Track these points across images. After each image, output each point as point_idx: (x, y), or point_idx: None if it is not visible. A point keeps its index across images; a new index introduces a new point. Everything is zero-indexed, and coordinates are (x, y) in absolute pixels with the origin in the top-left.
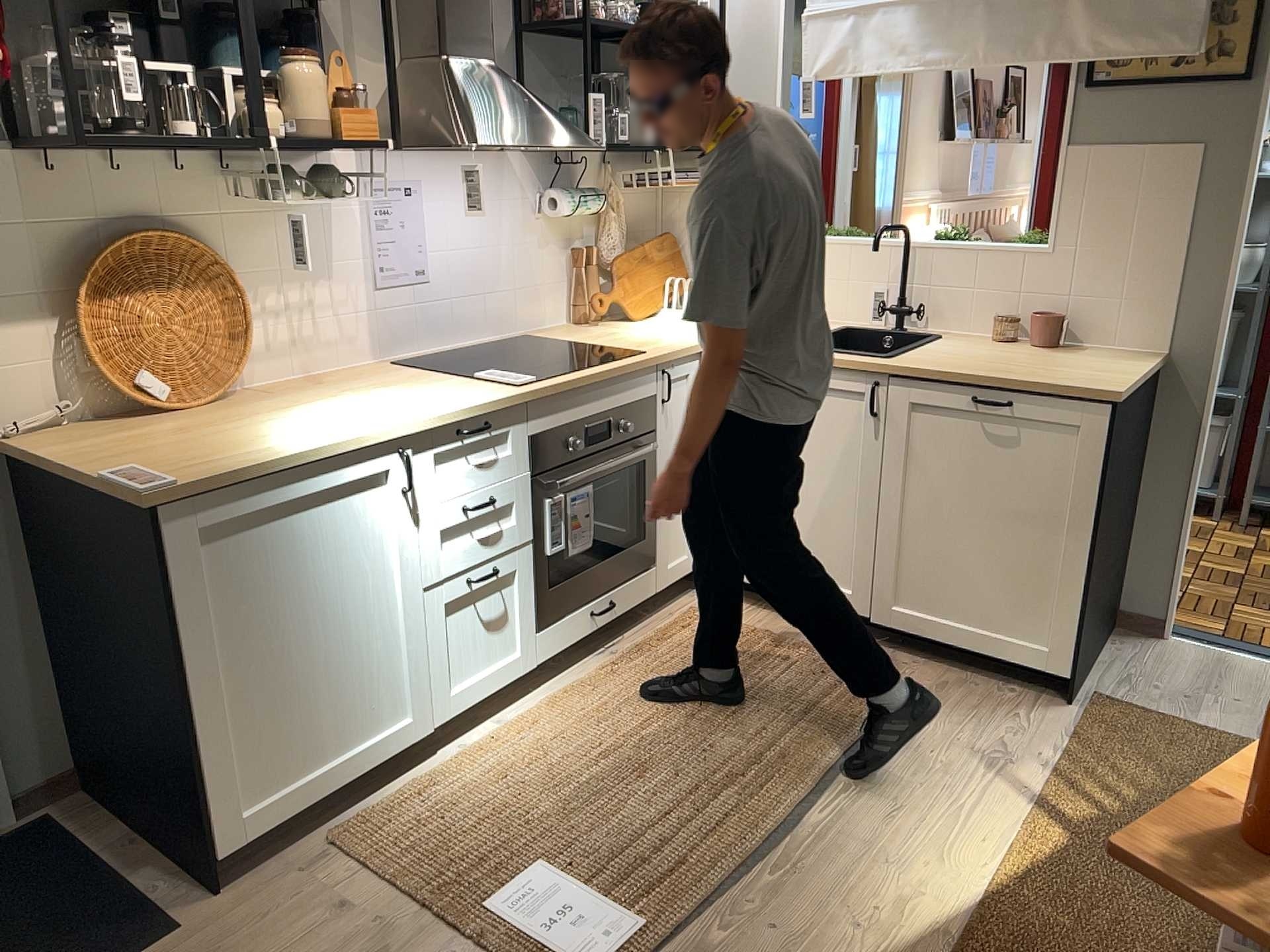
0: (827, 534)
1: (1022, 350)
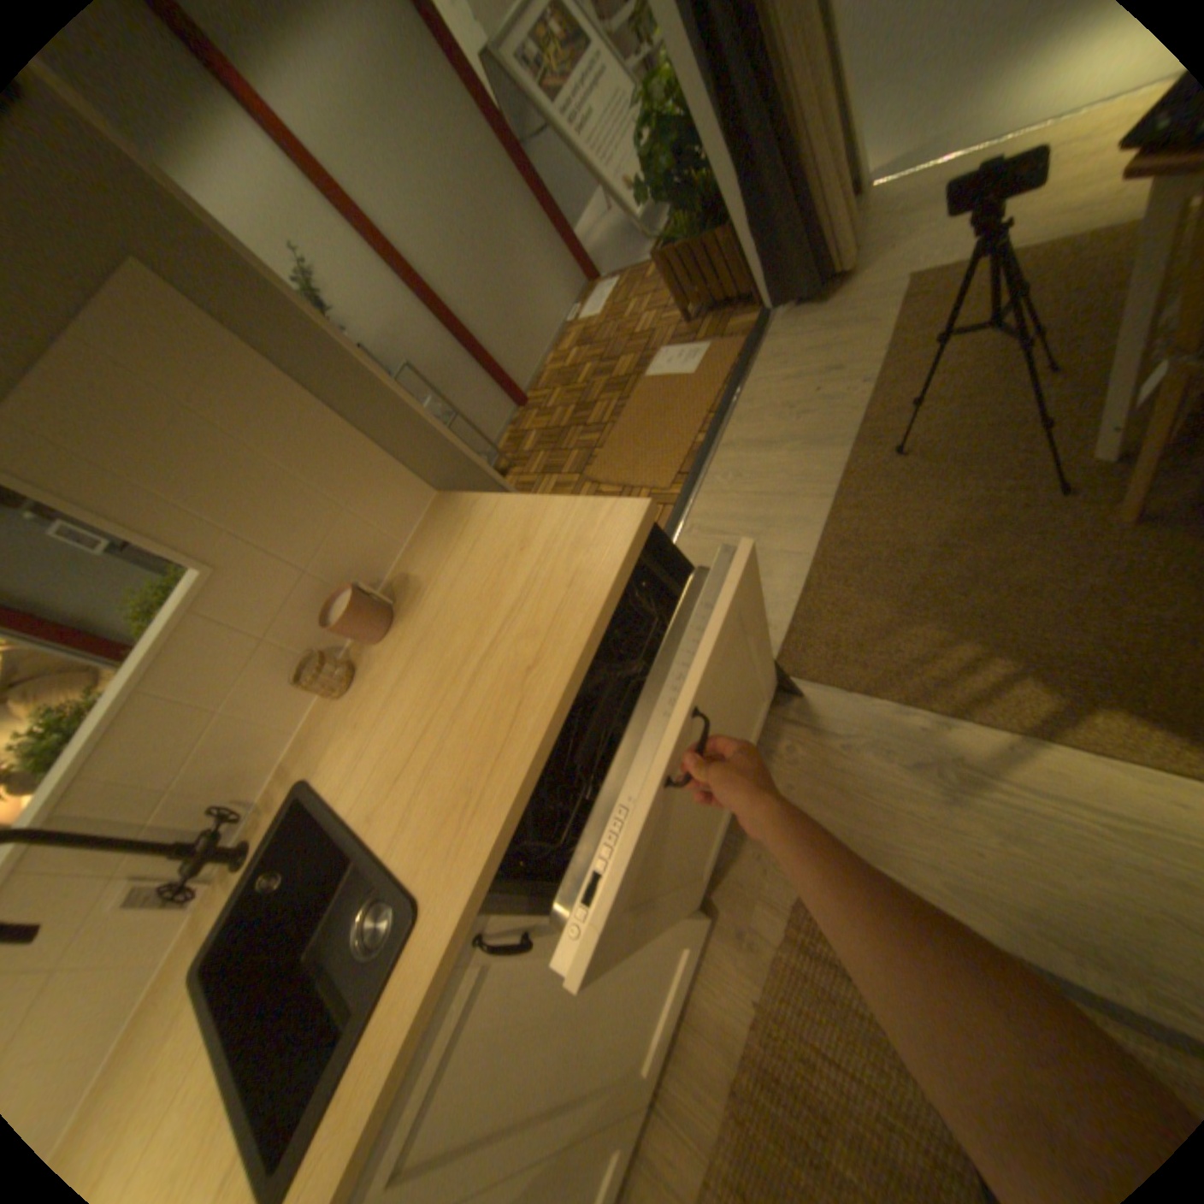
0: (625, 1011)
1: (397, 660)
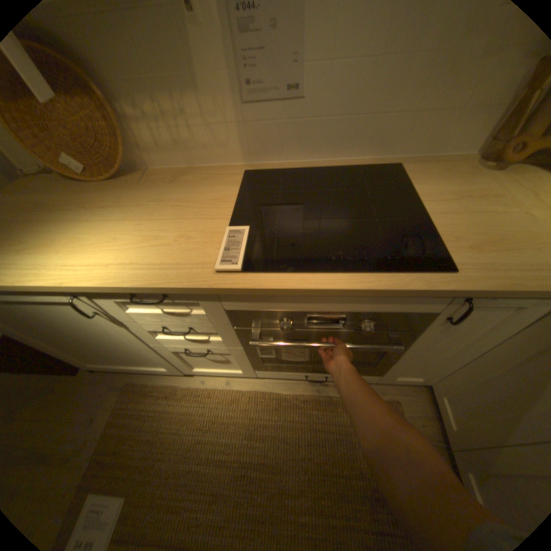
0: None
1: None
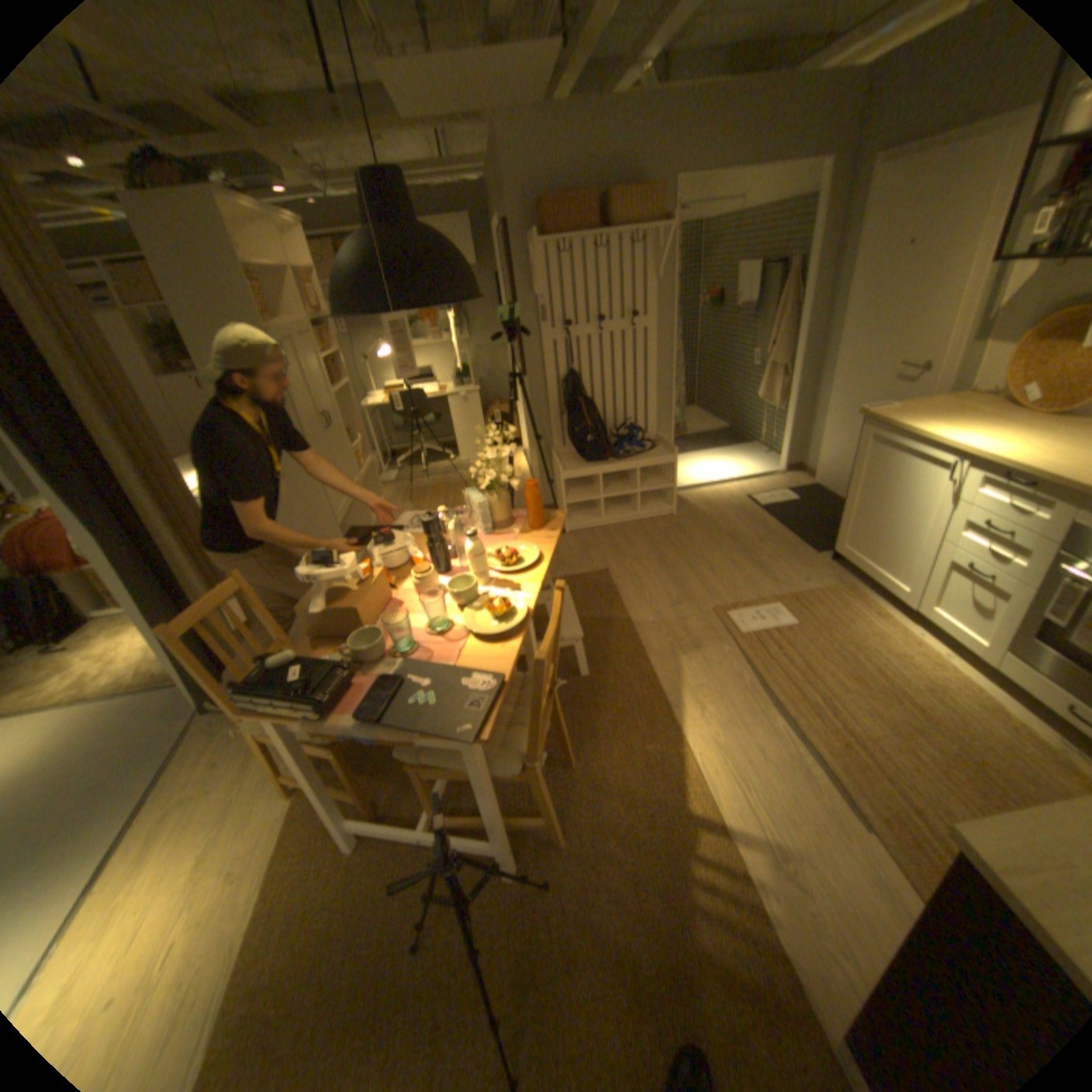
0: None
1: None
